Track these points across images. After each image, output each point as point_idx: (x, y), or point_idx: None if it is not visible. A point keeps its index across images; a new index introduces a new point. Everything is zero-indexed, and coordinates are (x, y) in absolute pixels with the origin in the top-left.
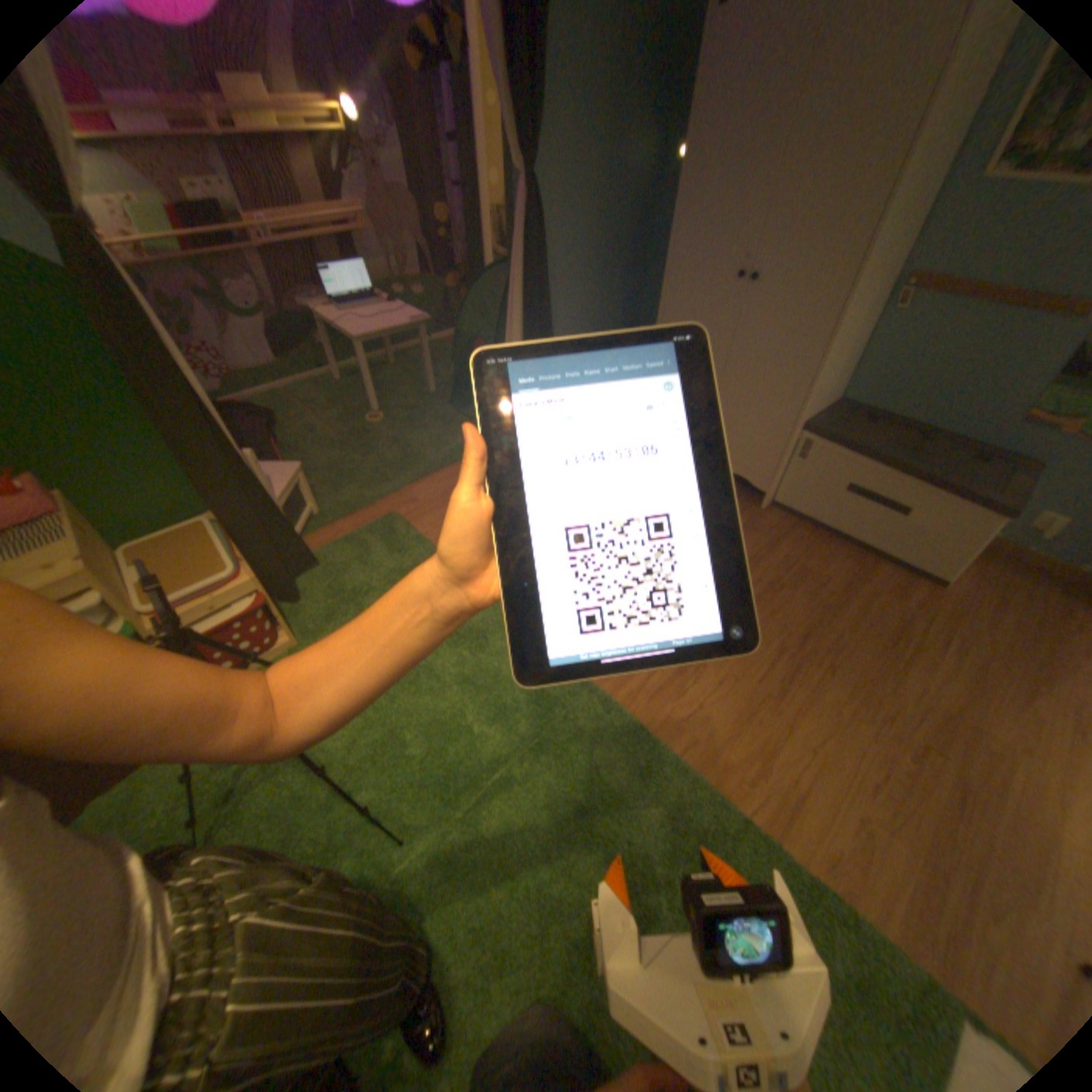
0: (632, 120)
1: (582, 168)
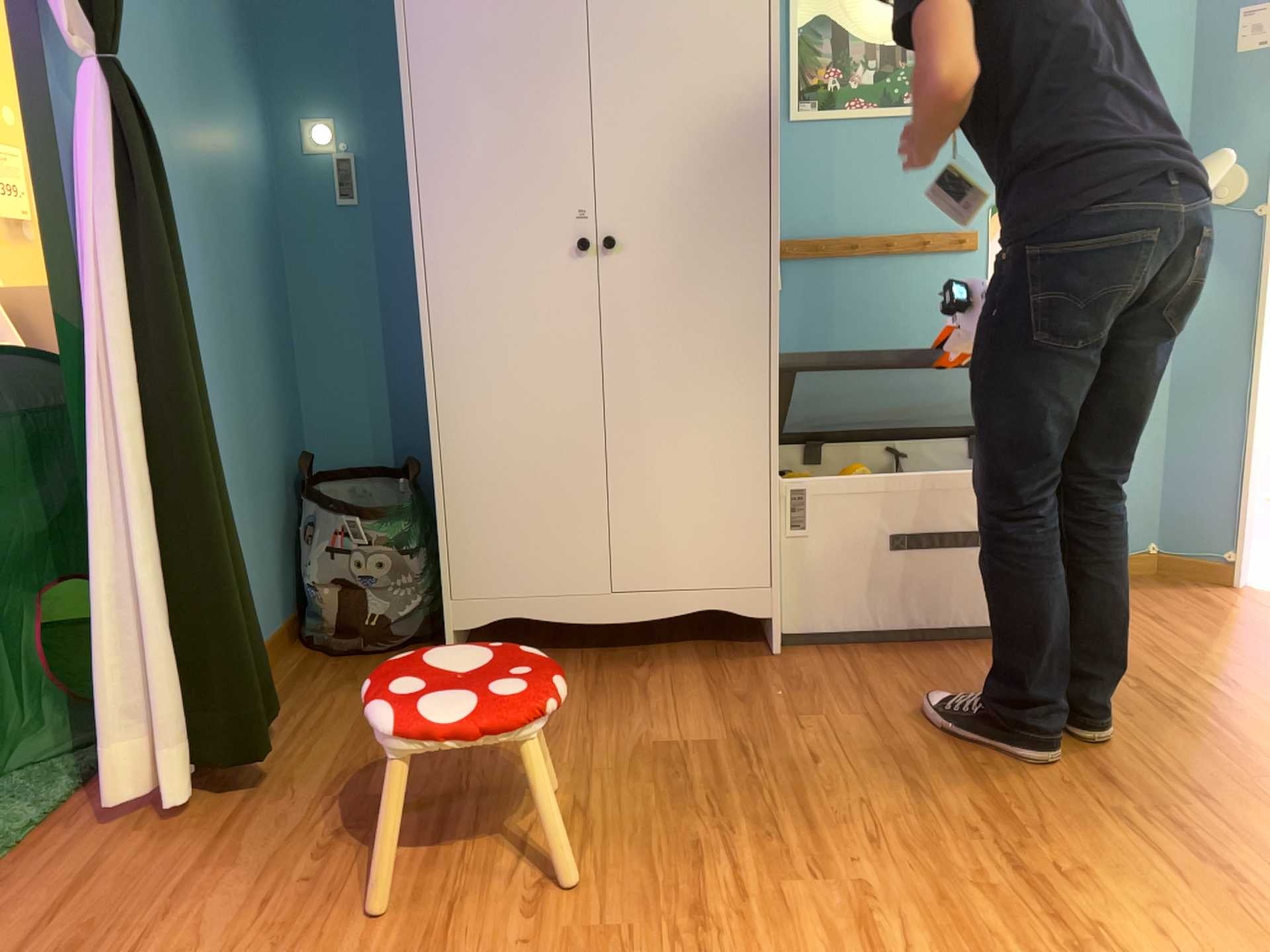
0: (229, 75)
1: (172, 120)
